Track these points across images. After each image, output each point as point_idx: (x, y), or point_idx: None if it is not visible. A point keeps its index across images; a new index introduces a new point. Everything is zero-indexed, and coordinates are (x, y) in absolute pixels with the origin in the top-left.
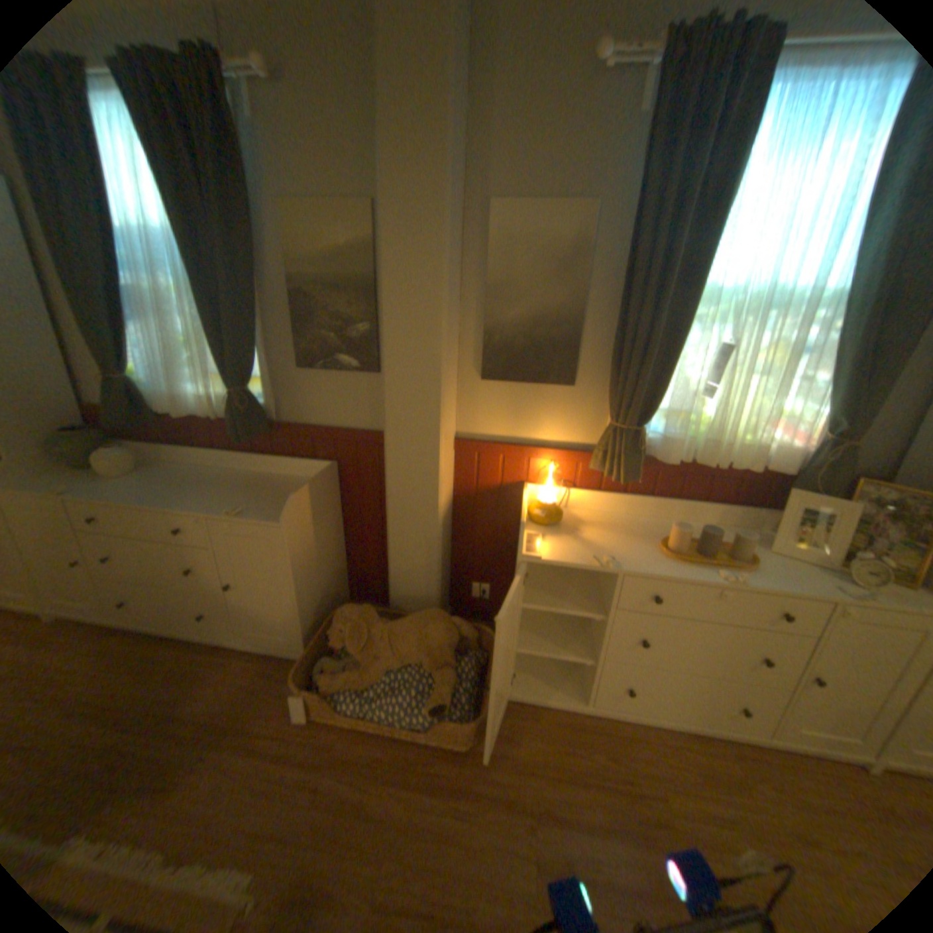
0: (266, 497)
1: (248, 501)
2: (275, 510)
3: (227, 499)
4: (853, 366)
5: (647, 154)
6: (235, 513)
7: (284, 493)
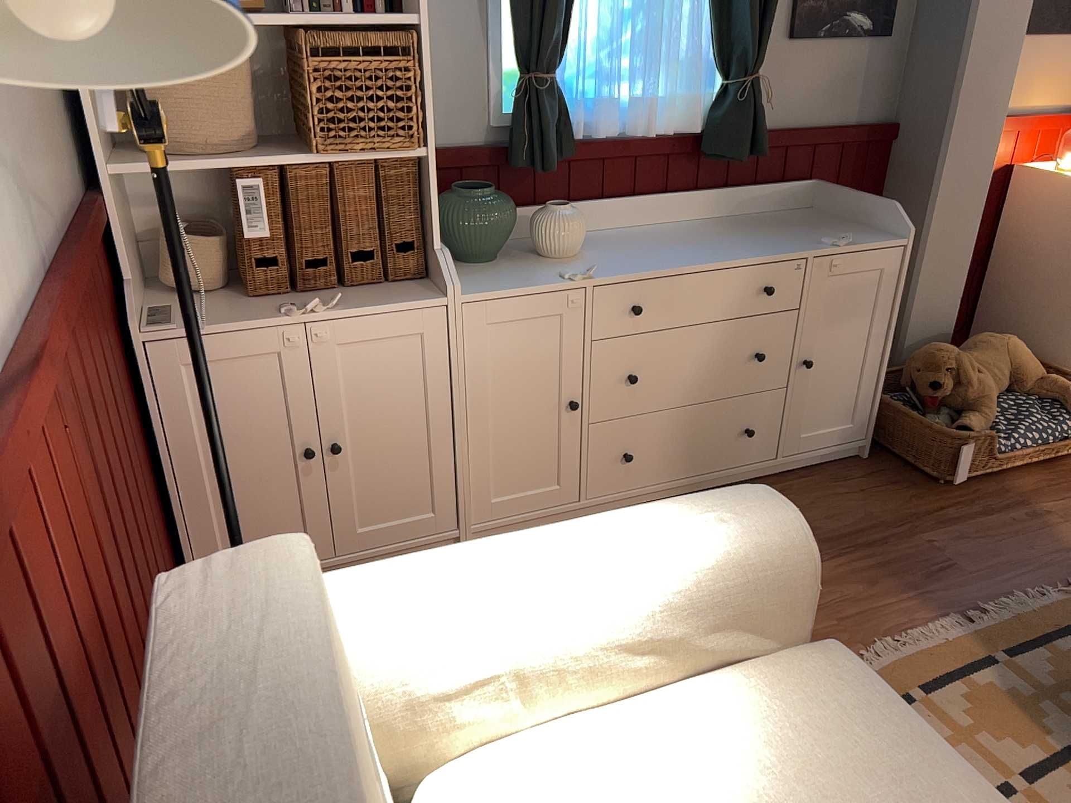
0: (813, 230)
1: (809, 235)
2: (862, 234)
3: (784, 239)
4: None
5: None
6: (851, 239)
7: (814, 224)
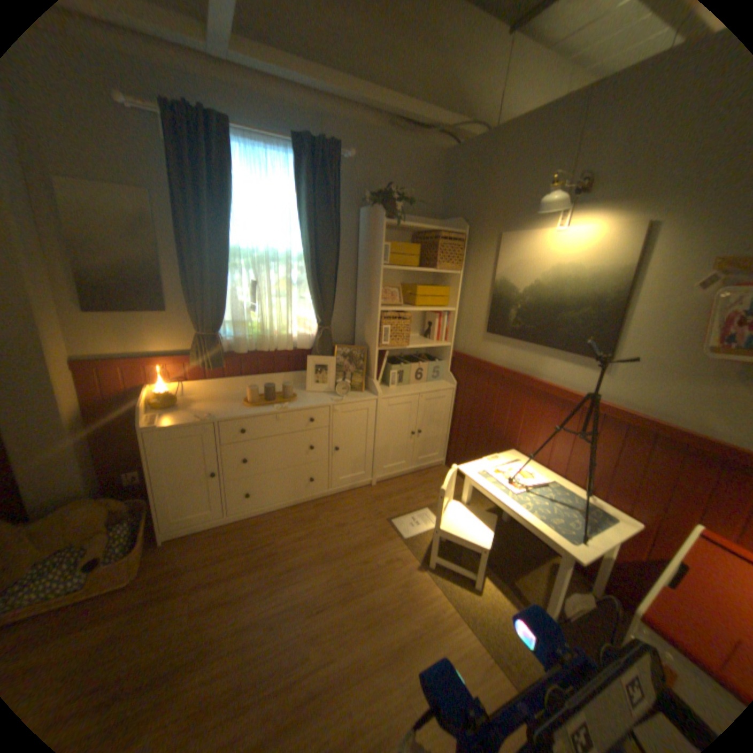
0: None
1: None
2: None
3: None
4: (312, 291)
5: (168, 168)
6: None
7: None
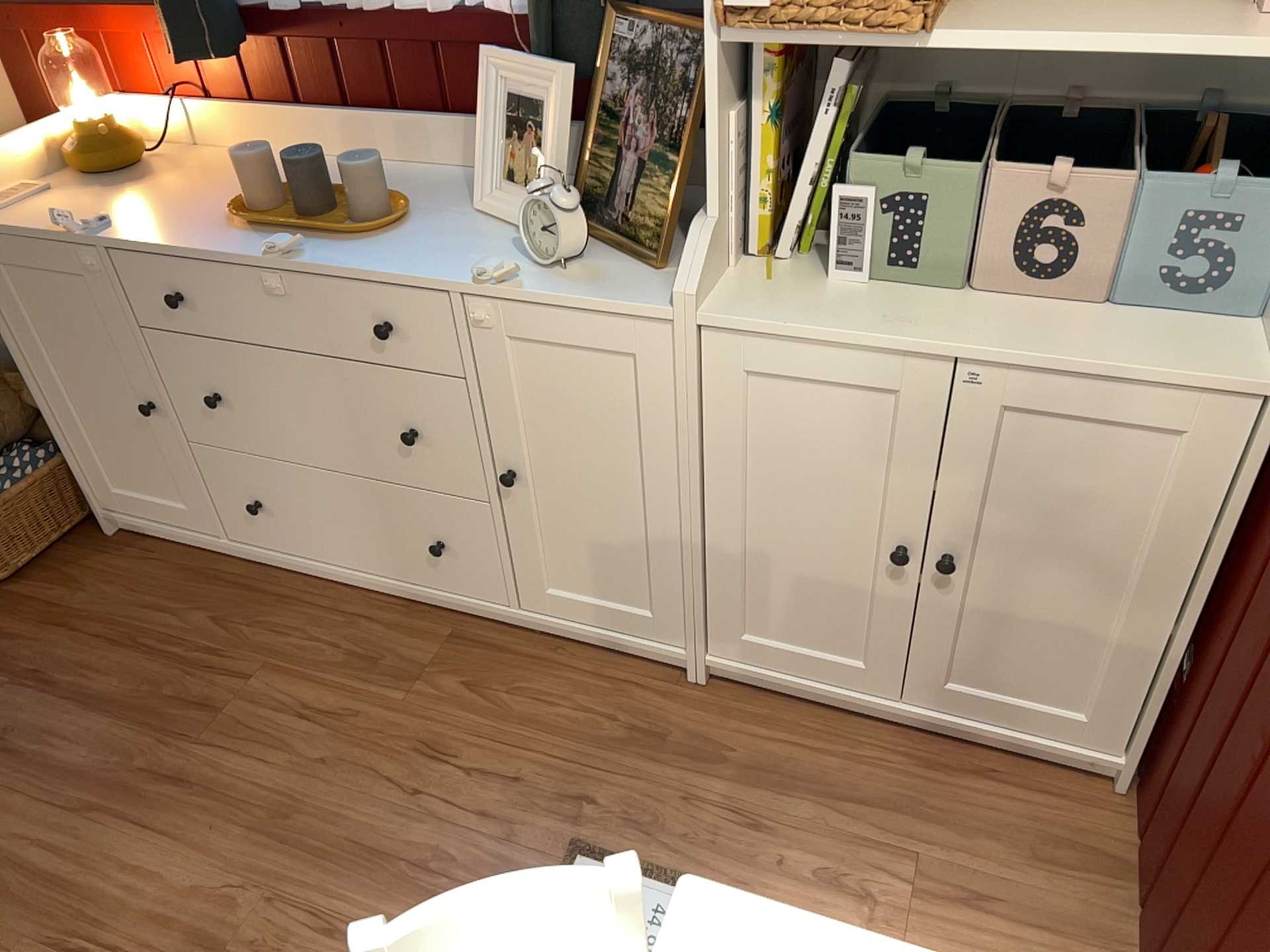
0: None
1: None
2: None
3: None
4: None
5: None
6: None
7: None
